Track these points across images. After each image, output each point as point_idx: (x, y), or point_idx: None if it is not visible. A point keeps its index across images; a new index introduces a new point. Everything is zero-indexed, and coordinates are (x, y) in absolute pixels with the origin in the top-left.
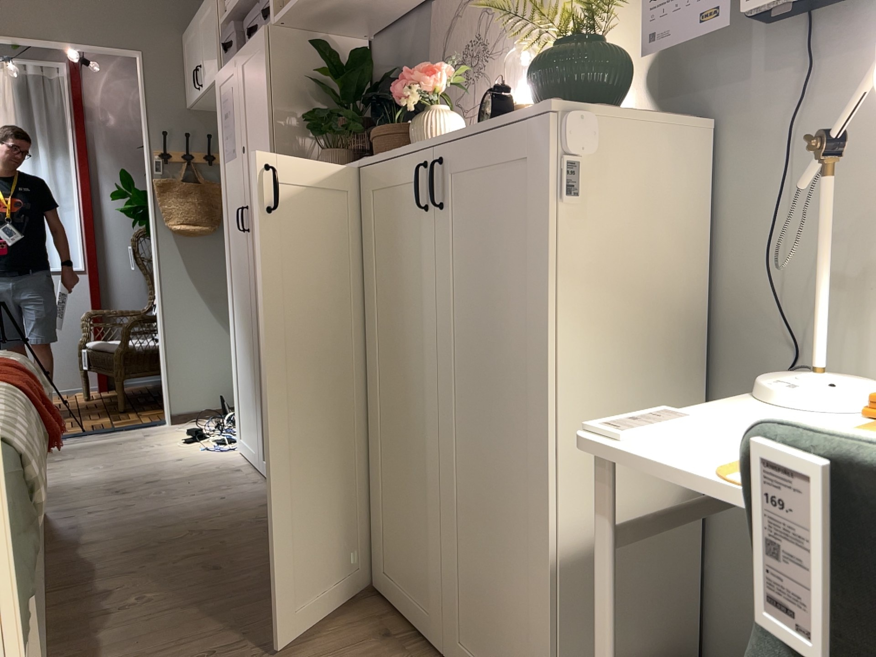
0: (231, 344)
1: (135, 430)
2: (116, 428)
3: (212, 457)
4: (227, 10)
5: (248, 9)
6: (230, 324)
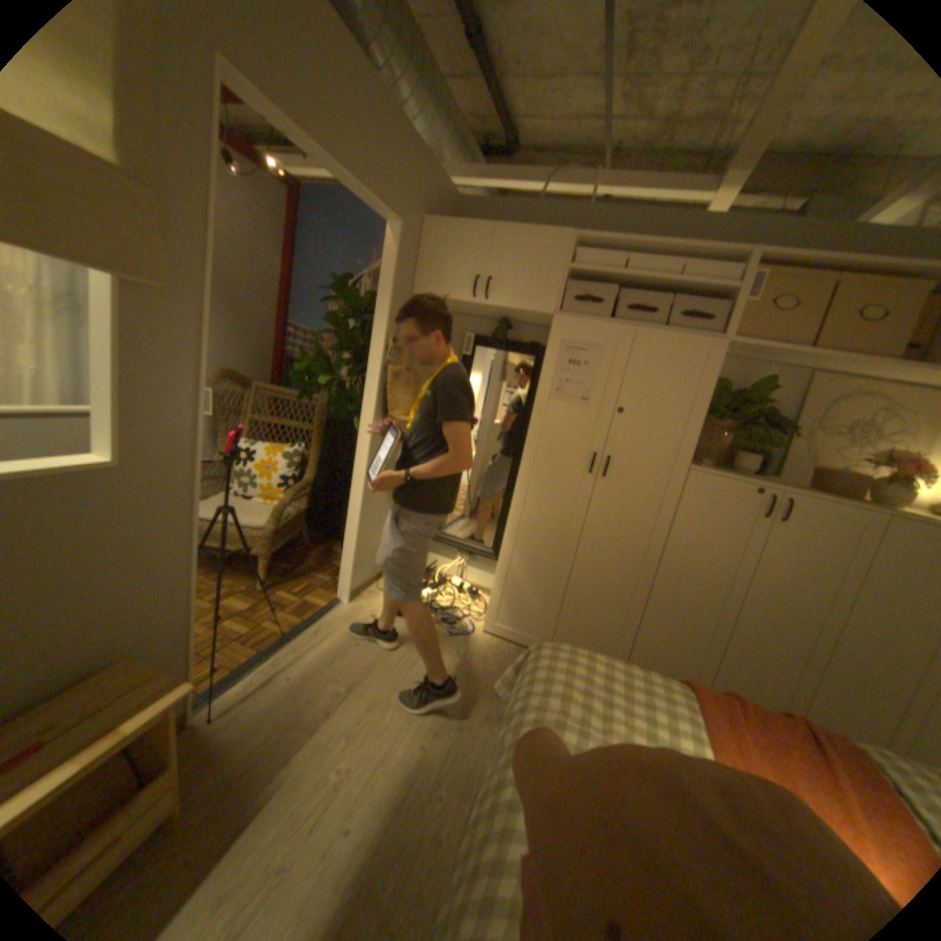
0: (505, 547)
1: (329, 618)
2: (309, 621)
3: (475, 643)
4: (577, 255)
5: (620, 276)
6: (509, 531)
